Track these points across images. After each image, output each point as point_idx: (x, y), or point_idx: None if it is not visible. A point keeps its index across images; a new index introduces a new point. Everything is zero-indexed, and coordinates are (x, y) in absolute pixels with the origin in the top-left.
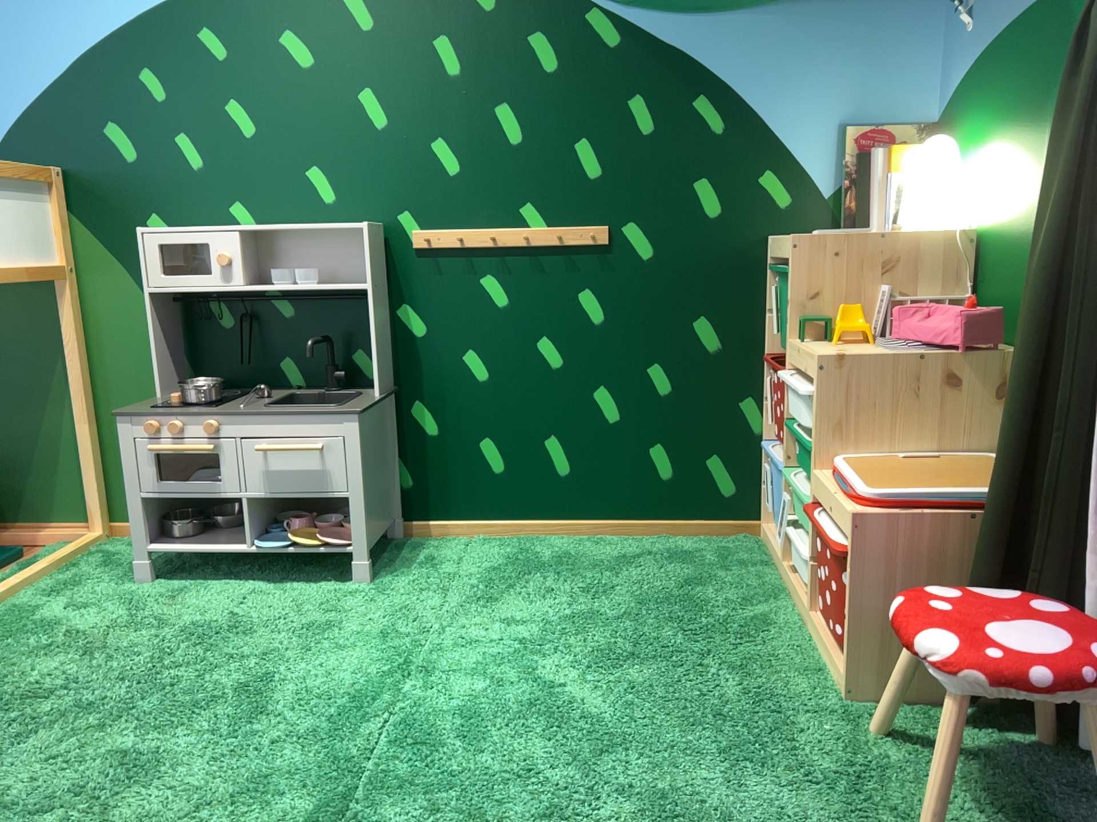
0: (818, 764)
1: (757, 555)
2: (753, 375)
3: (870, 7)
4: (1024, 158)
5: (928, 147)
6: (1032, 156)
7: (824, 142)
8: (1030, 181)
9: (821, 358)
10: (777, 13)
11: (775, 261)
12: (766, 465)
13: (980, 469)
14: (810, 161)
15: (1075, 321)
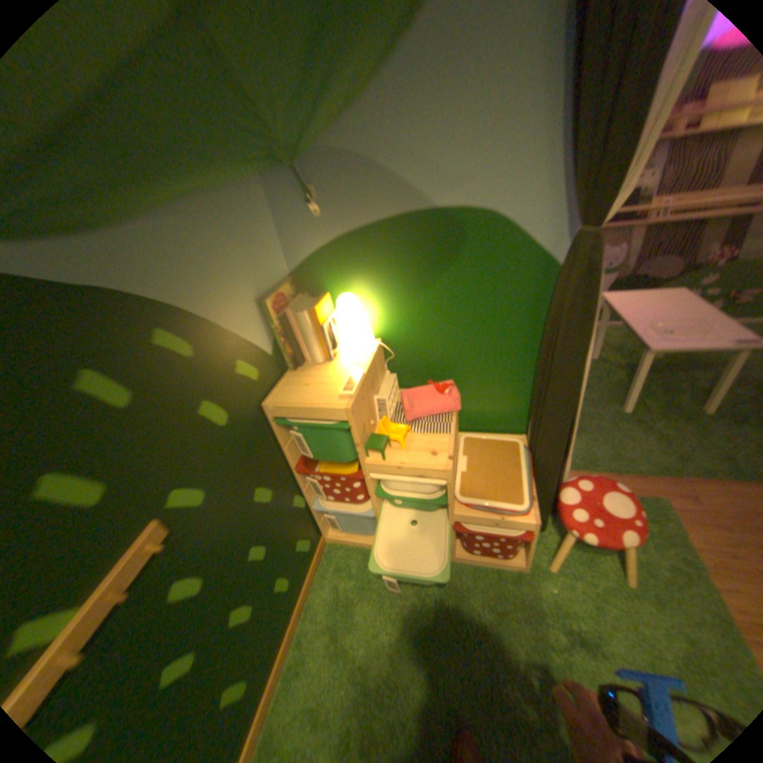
0: (583, 609)
1: (354, 554)
2: (291, 484)
3: (234, 194)
4: (421, 302)
5: (343, 302)
6: (430, 302)
7: (256, 316)
8: (431, 314)
9: (450, 469)
10: (177, 212)
11: (276, 415)
12: (328, 516)
13: (482, 449)
14: (256, 335)
15: (576, 393)
